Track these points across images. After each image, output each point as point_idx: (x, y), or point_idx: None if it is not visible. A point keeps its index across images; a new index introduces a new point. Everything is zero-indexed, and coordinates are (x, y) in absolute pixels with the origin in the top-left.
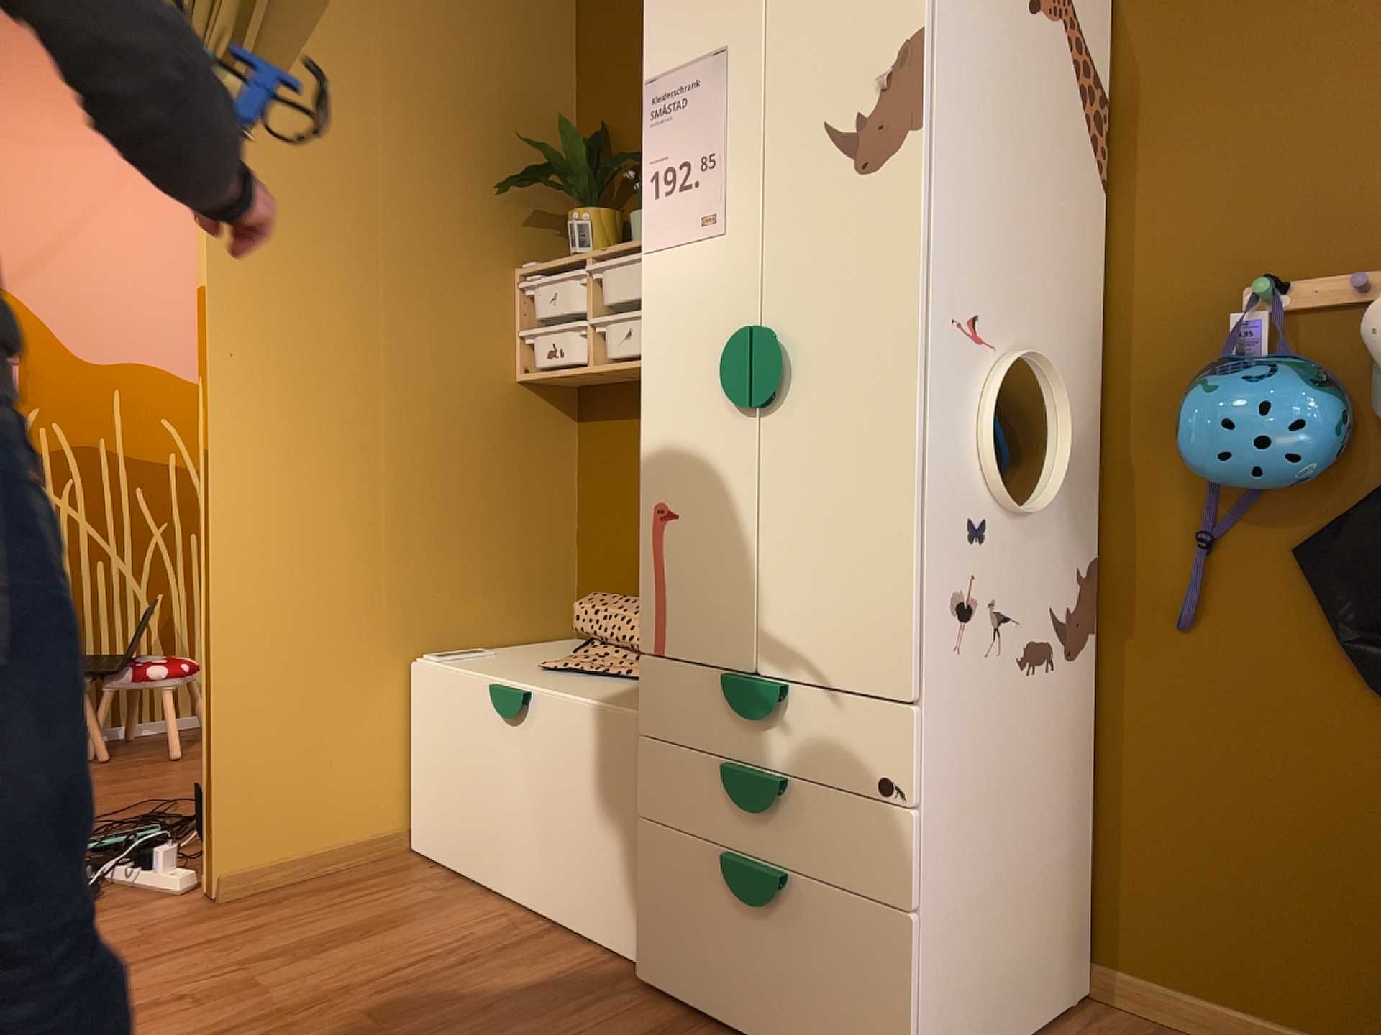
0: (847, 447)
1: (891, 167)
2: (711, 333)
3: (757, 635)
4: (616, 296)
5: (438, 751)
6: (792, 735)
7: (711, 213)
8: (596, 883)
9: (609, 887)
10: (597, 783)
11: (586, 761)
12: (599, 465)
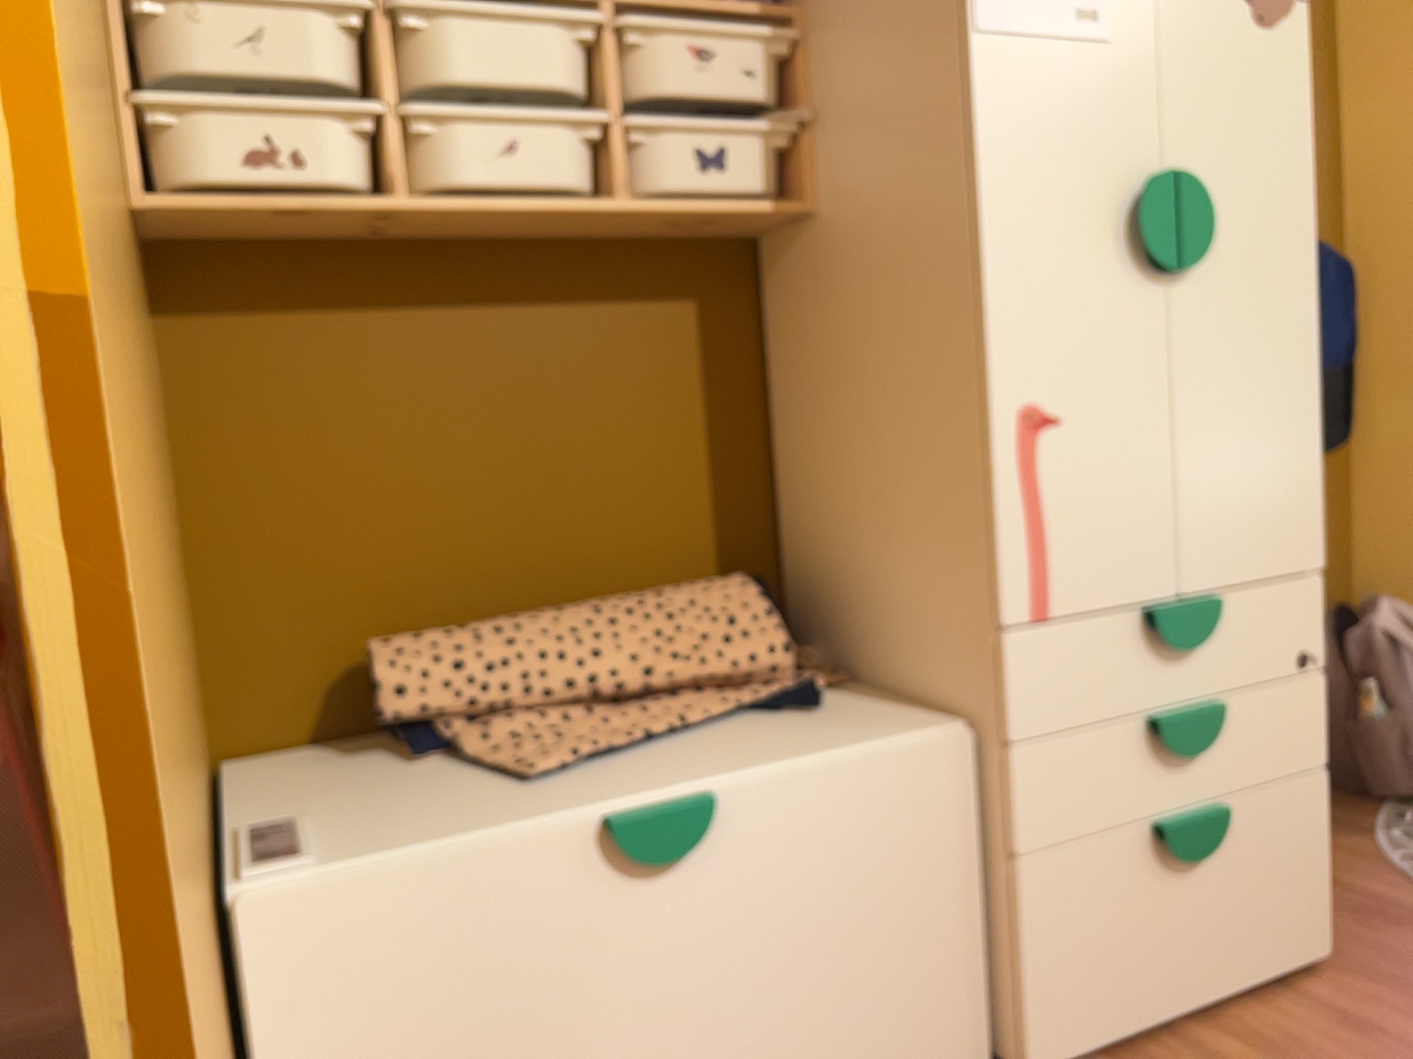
0: (1262, 321)
1: (1288, 27)
2: (1099, 171)
3: (1180, 549)
4: (462, 74)
5: (401, 1057)
6: (1219, 649)
7: (1092, 7)
8: (894, 1018)
9: (919, 1009)
10: (884, 869)
11: (860, 847)
12: (250, 406)
